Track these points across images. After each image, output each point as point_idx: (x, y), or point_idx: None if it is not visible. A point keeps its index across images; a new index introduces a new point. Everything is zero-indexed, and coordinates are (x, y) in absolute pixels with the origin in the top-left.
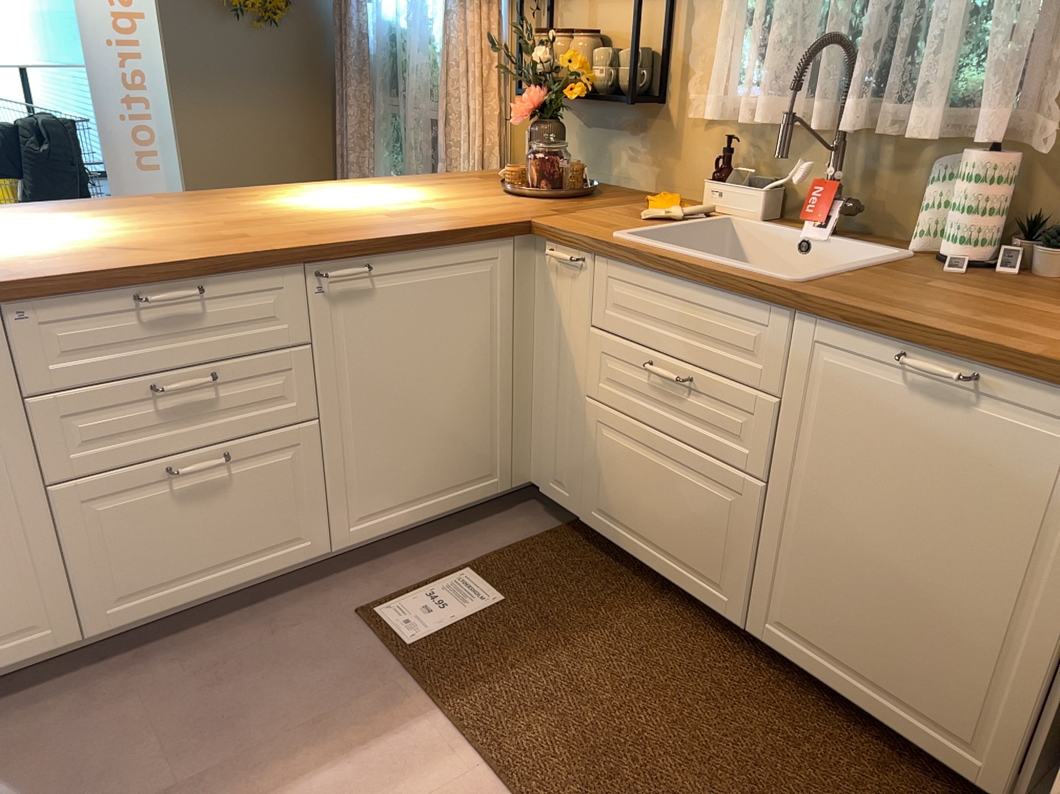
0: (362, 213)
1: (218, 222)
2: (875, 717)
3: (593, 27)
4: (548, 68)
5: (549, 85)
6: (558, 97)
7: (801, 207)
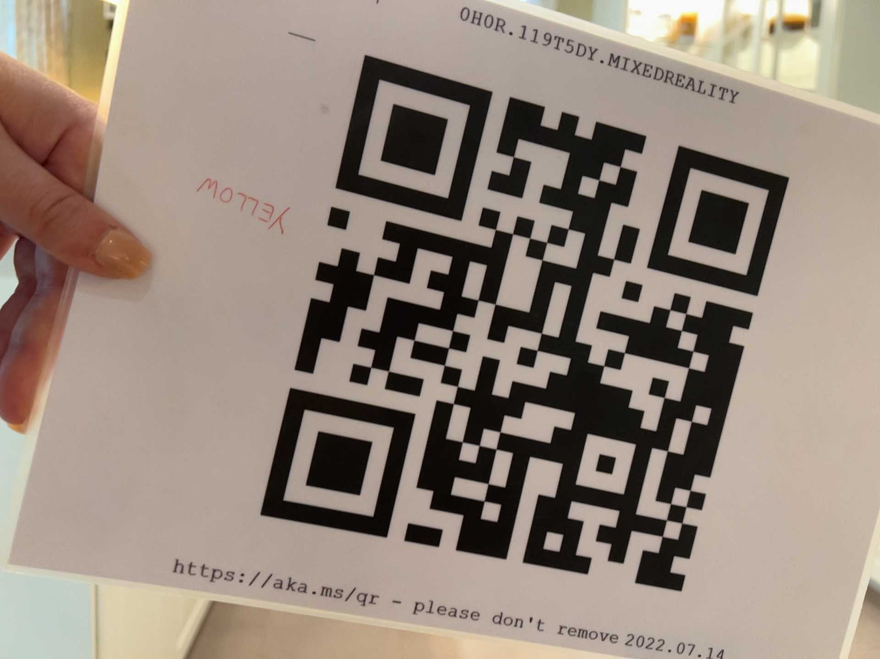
0: None
1: None
2: None
3: None
4: None
5: None
6: None
7: None
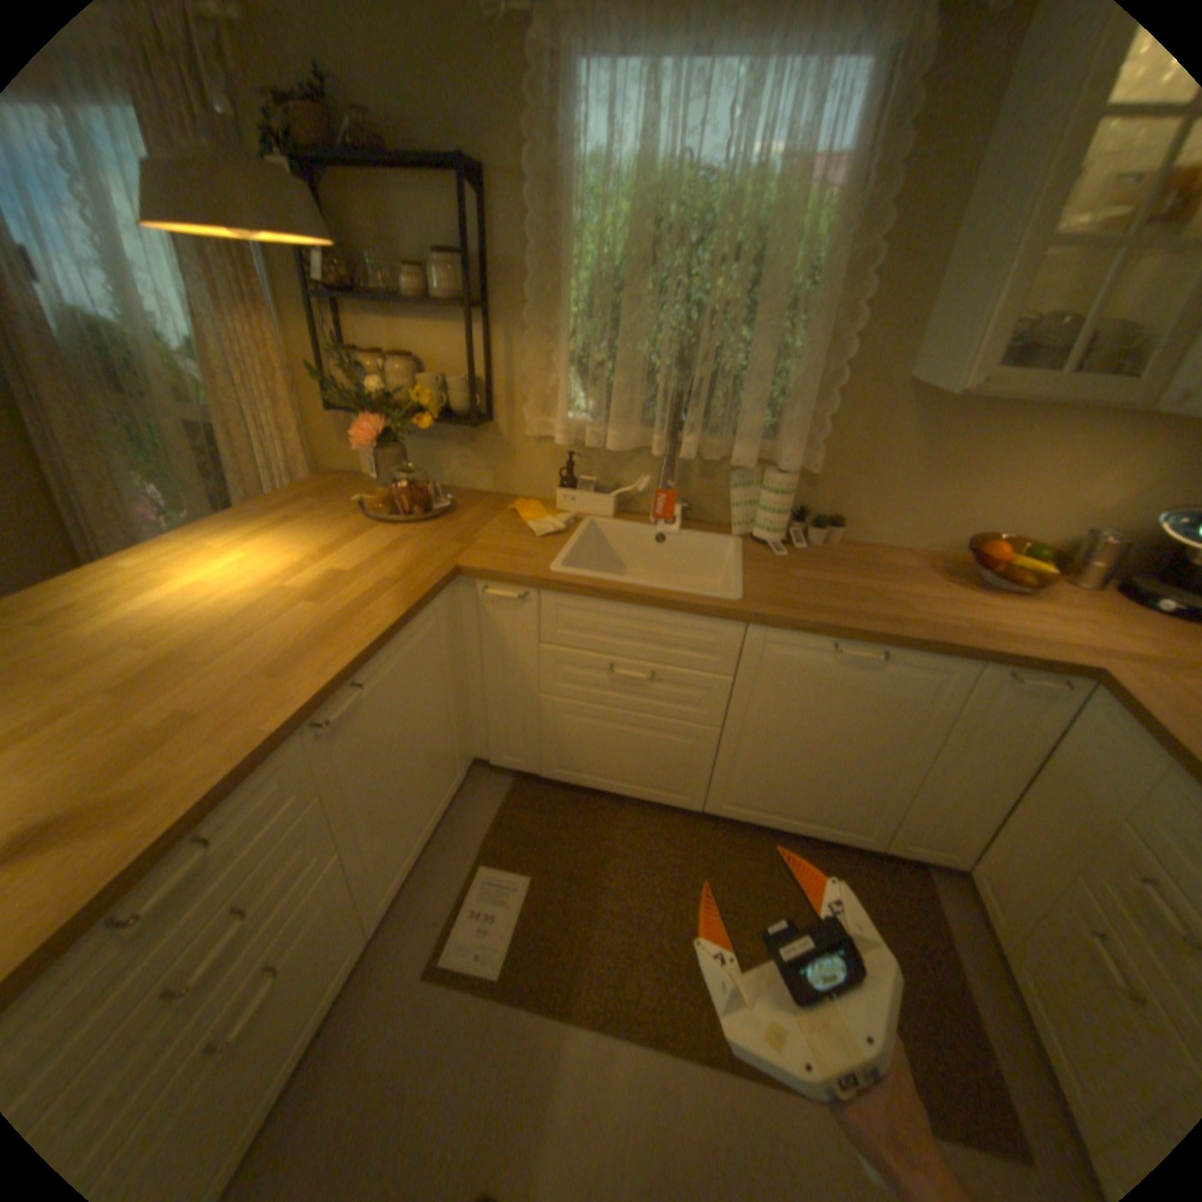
0: (271, 602)
1: (90, 693)
2: (802, 835)
3: (396, 344)
4: (380, 393)
5: (389, 412)
6: (403, 423)
7: (633, 500)
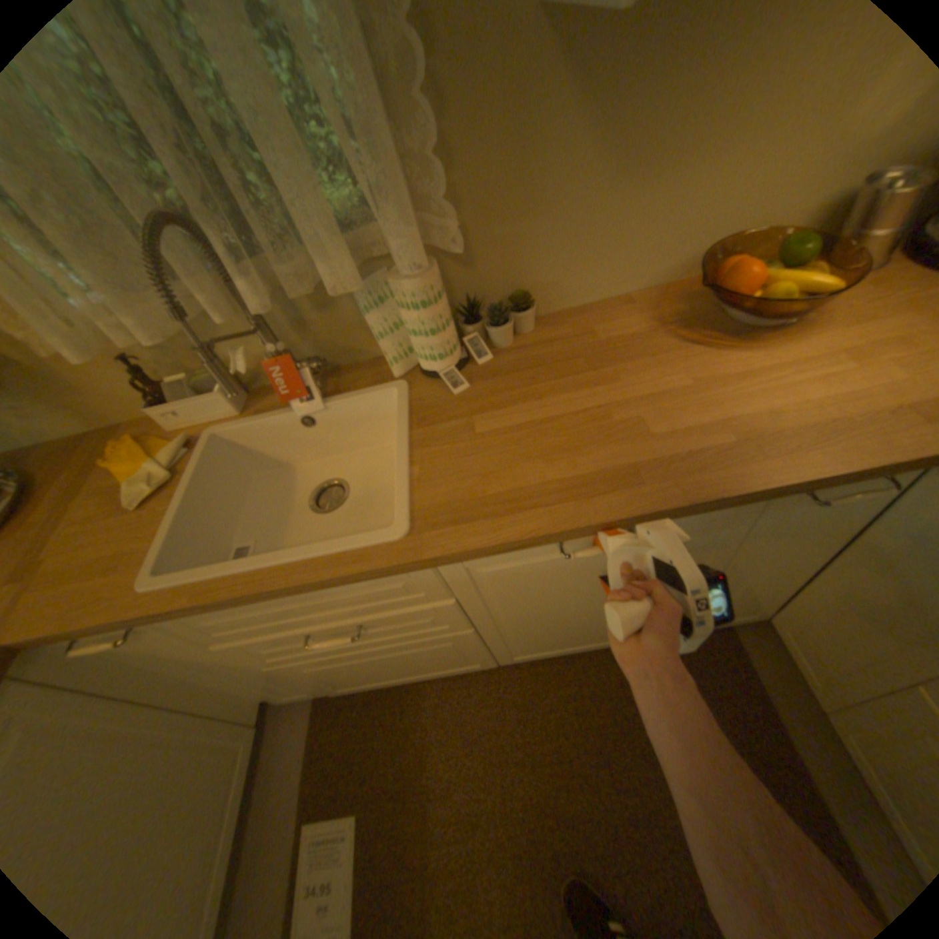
0: None
1: None
2: (600, 649)
3: None
4: None
5: None
6: None
7: (257, 373)
